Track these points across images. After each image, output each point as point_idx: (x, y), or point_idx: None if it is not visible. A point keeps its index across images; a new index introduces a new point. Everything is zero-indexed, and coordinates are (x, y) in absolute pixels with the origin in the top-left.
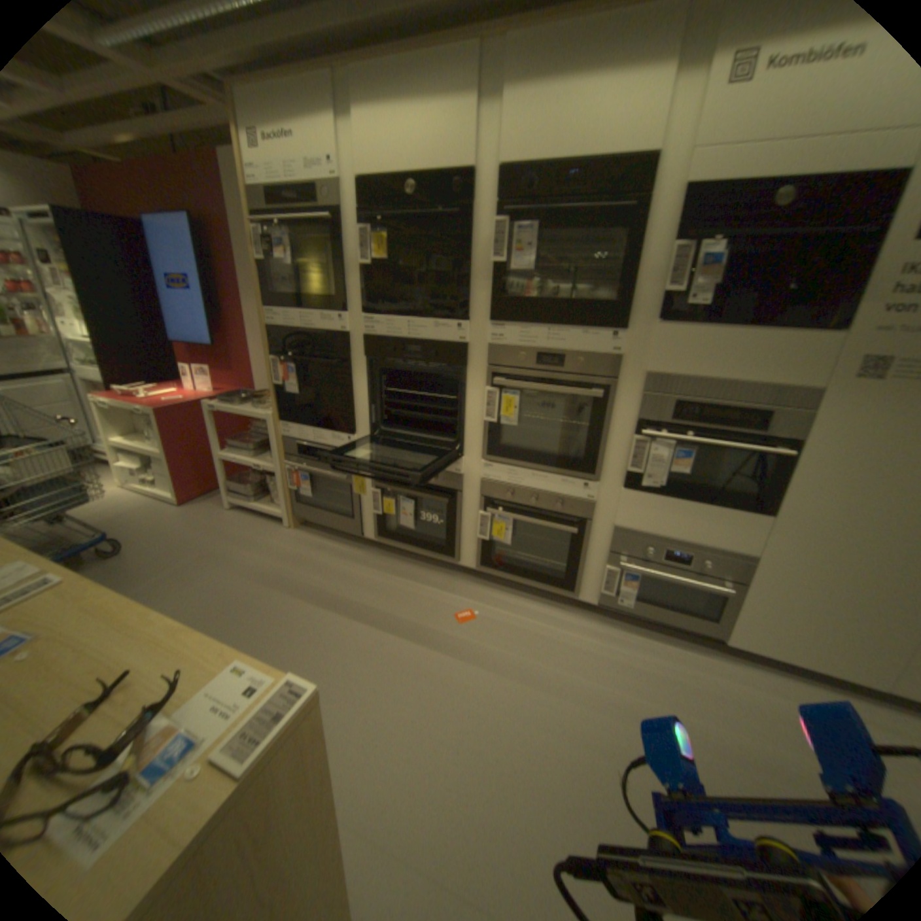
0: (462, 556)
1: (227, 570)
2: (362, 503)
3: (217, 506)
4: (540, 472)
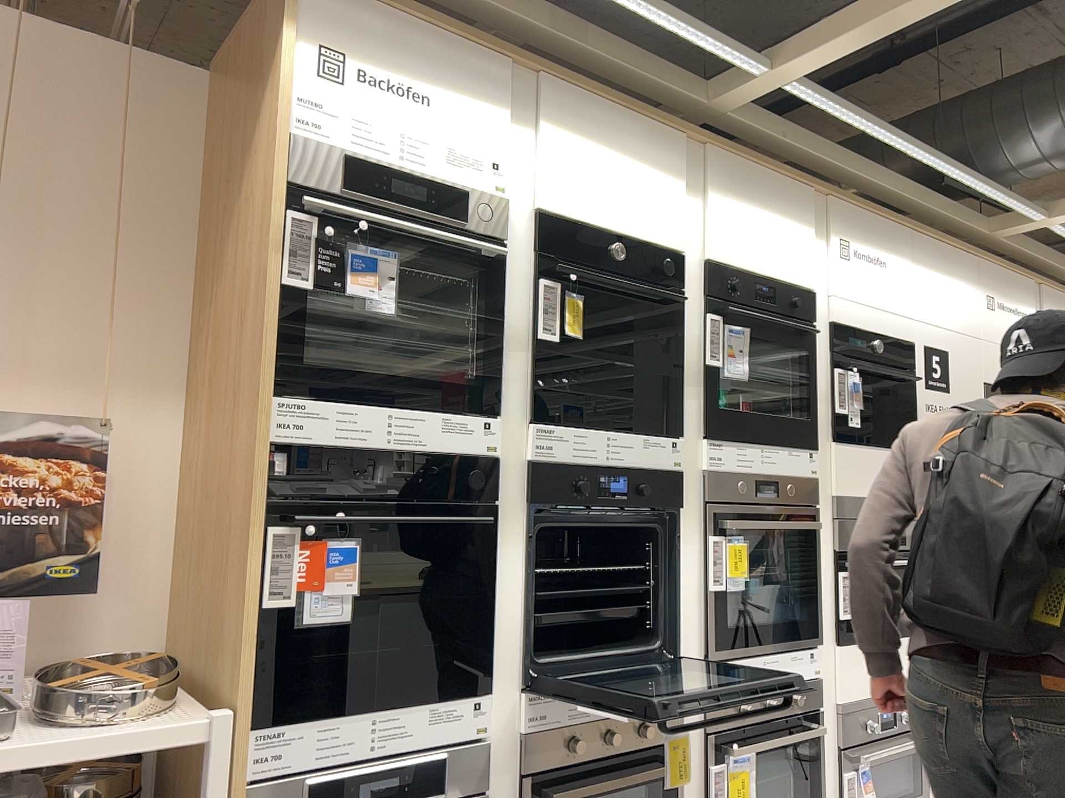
0: None
1: None
2: None
3: None
4: (771, 653)
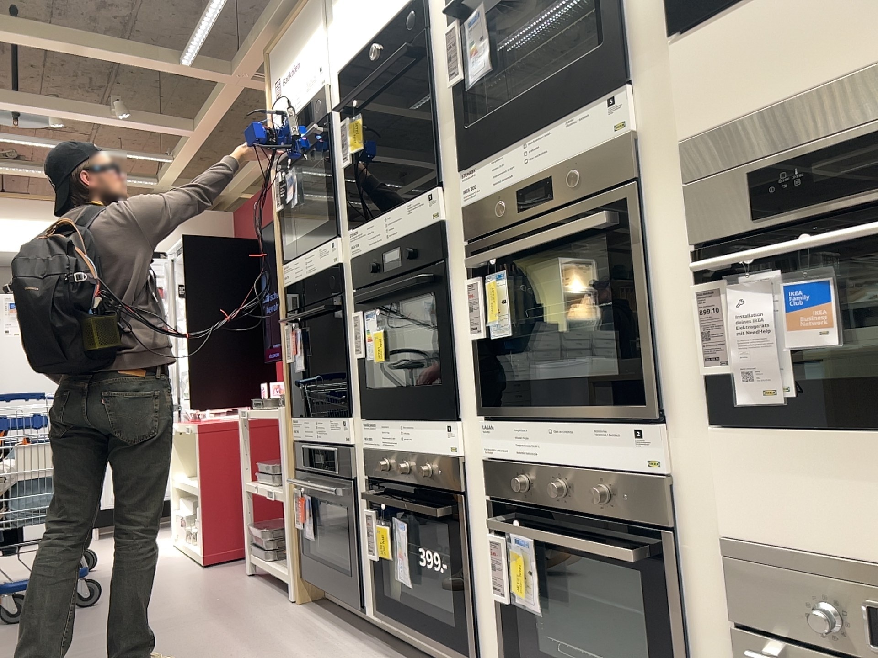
0: (485, 654)
1: (174, 635)
2: (361, 541)
3: (245, 568)
4: (563, 421)
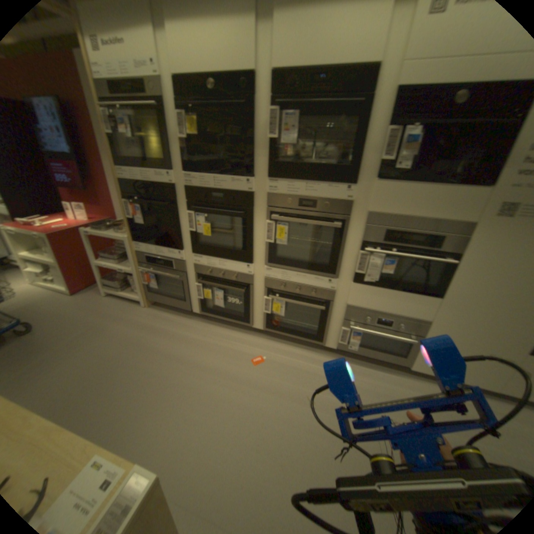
0: (254, 323)
1: (104, 338)
2: (190, 292)
3: (96, 294)
4: (301, 273)
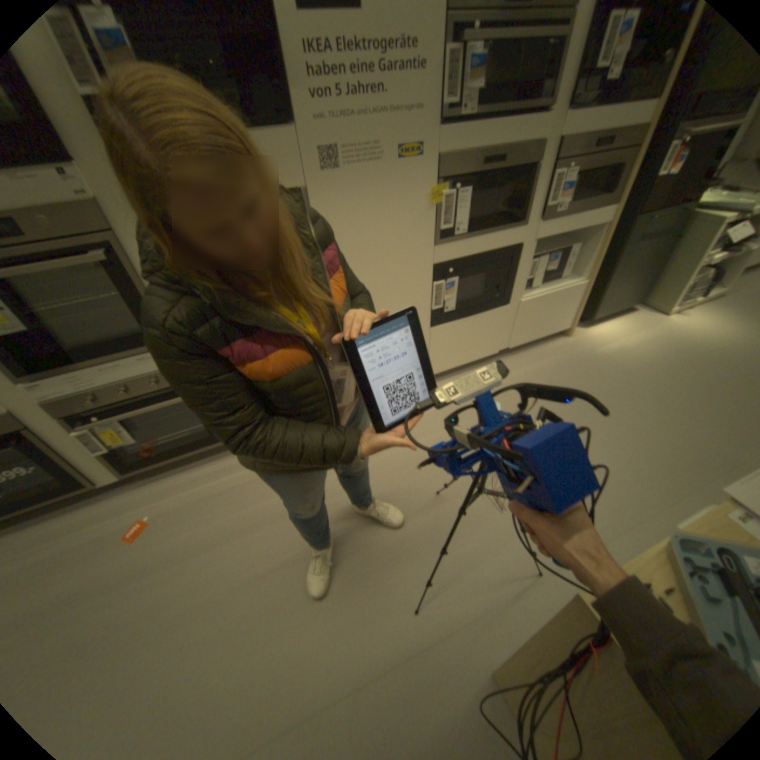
0: (93, 479)
1: None
2: None
3: None
4: (106, 363)
